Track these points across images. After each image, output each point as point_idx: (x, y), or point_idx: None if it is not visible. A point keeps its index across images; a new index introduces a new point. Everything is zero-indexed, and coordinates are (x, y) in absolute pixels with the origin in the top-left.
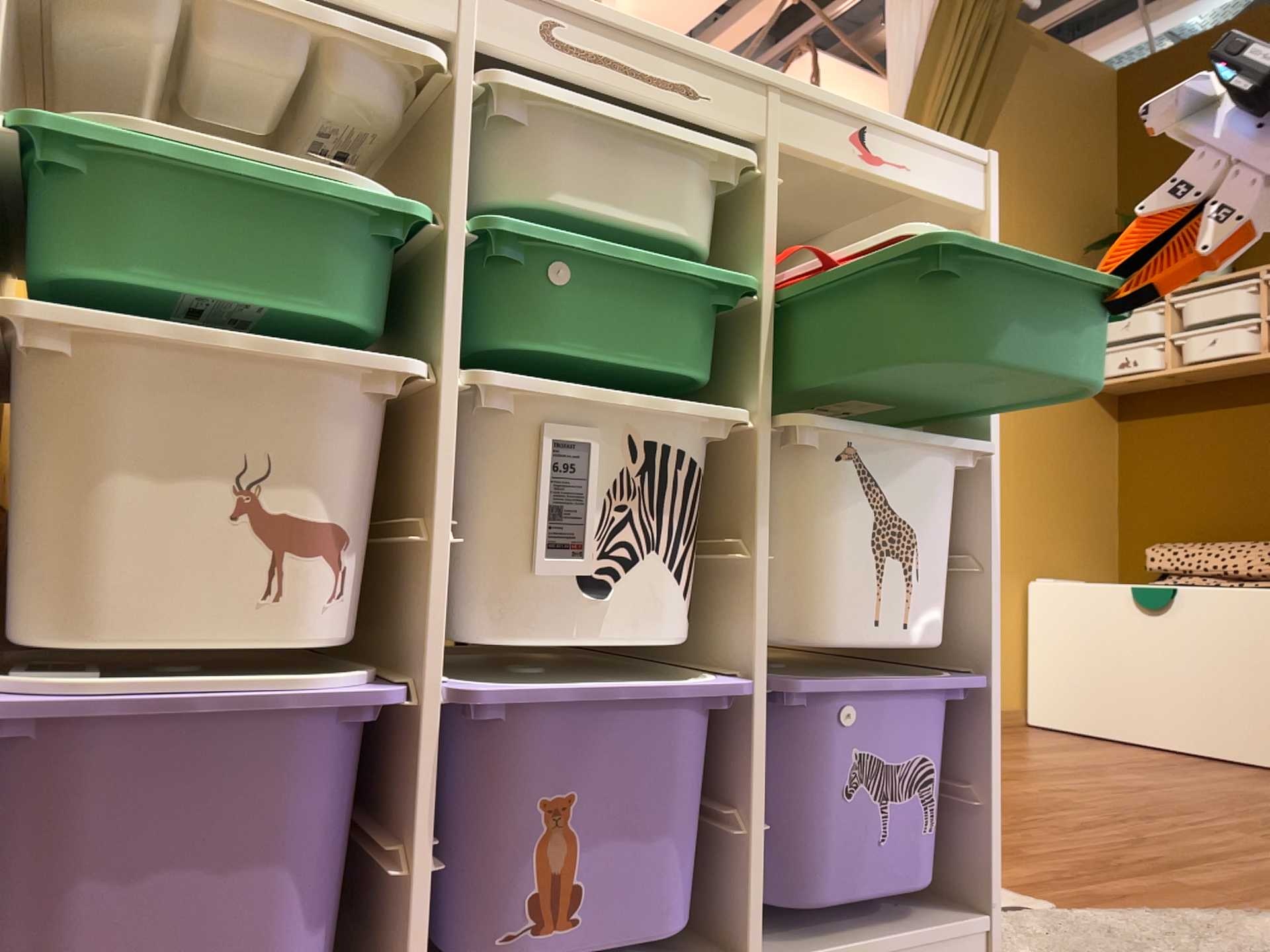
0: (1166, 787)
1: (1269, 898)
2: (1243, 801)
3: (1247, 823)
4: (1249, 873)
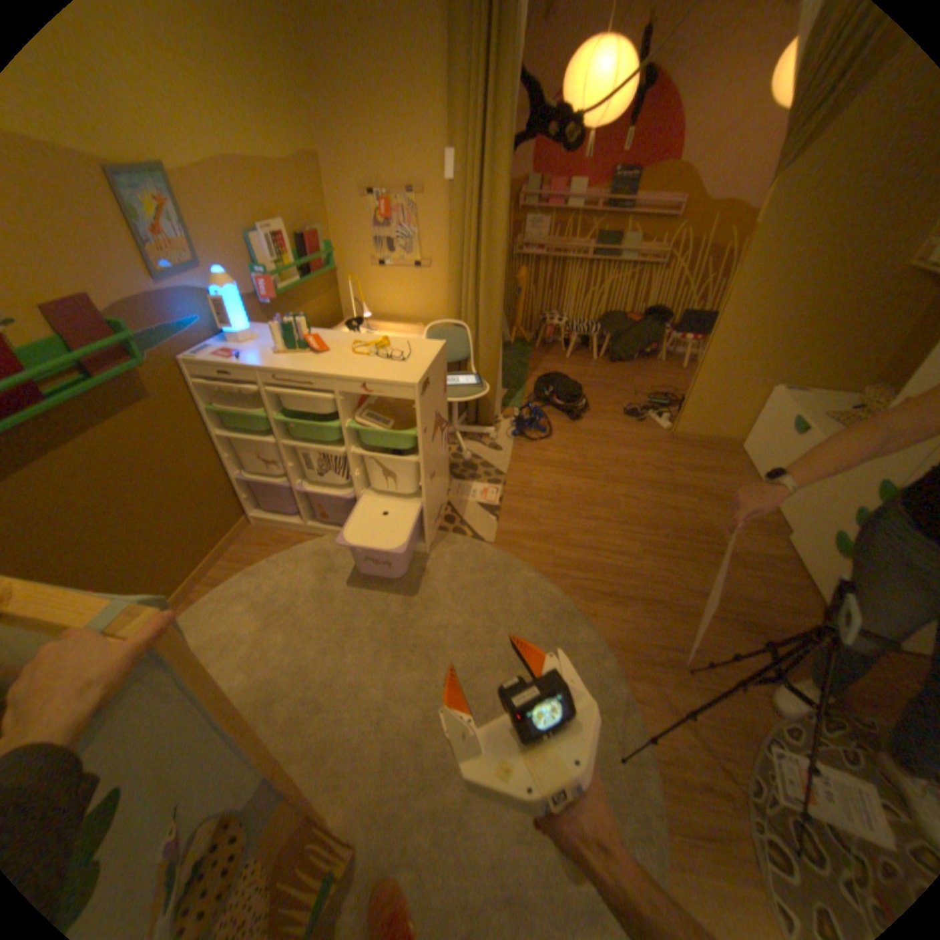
0: (682, 516)
1: (559, 573)
2: (693, 537)
3: (655, 547)
4: (582, 563)
